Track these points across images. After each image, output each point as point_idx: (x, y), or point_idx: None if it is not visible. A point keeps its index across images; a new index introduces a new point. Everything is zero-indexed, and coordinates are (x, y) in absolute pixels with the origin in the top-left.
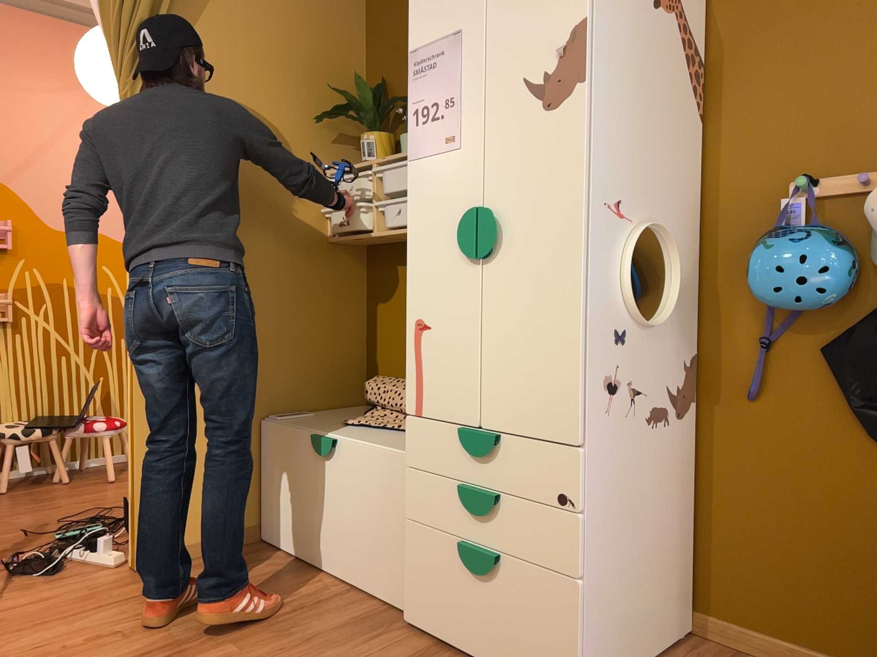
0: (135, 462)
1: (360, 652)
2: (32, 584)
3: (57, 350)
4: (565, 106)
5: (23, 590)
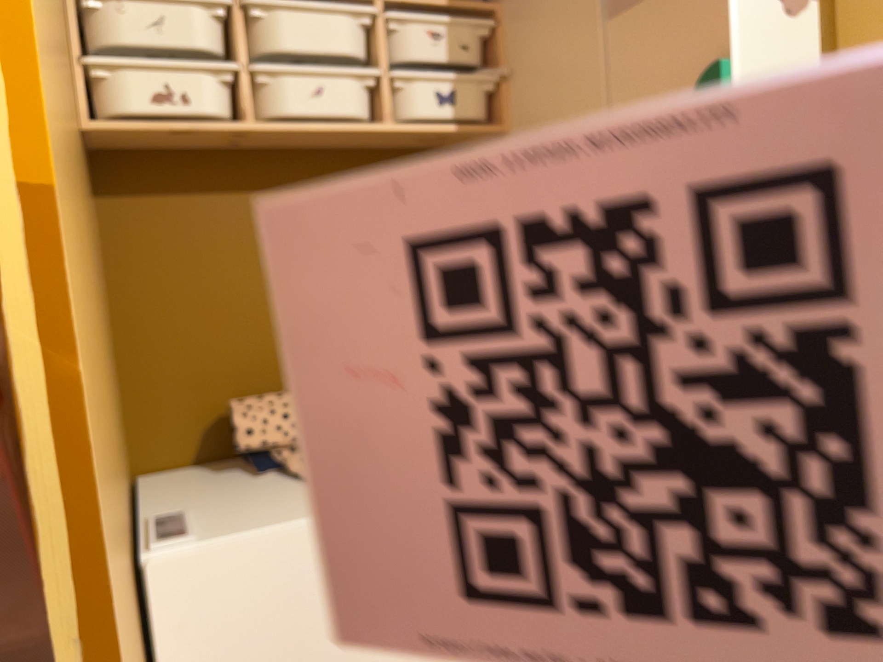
0: None
1: None
2: None
3: None
4: (806, 16)
5: None
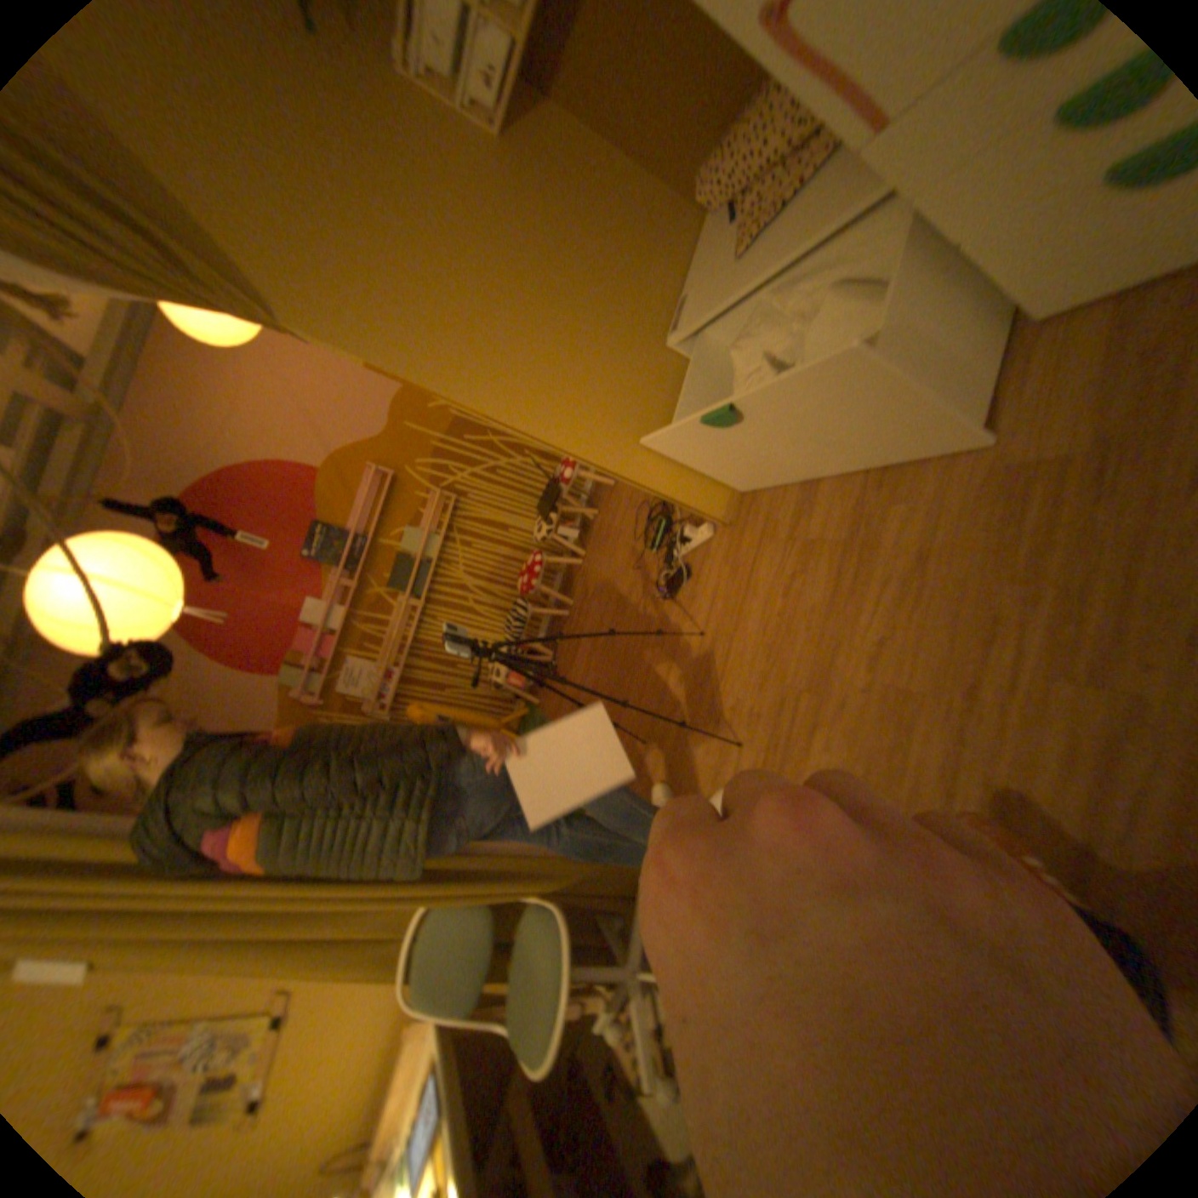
0: (648, 485)
1: (1033, 394)
2: (691, 591)
3: (490, 473)
4: None
5: (694, 599)
